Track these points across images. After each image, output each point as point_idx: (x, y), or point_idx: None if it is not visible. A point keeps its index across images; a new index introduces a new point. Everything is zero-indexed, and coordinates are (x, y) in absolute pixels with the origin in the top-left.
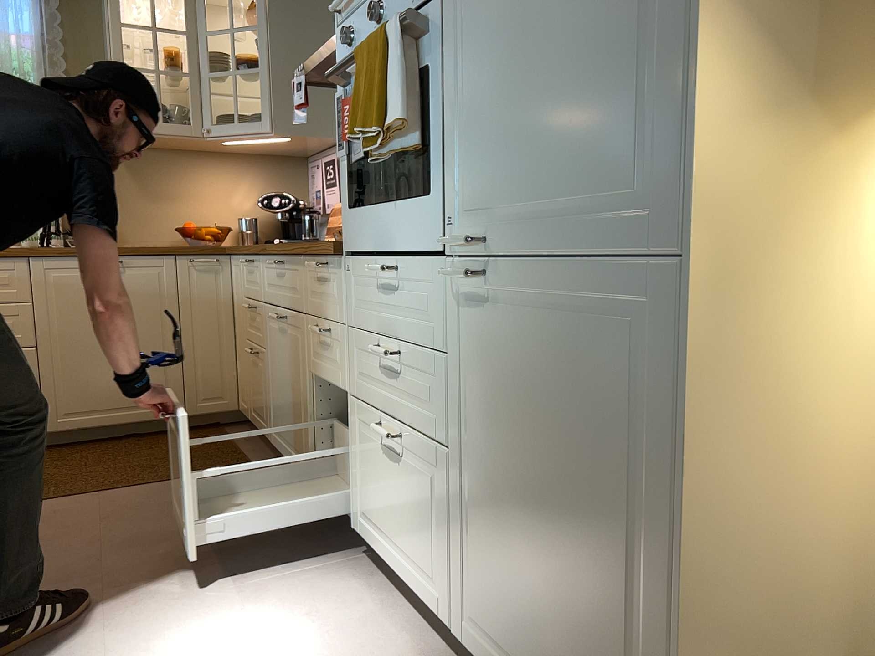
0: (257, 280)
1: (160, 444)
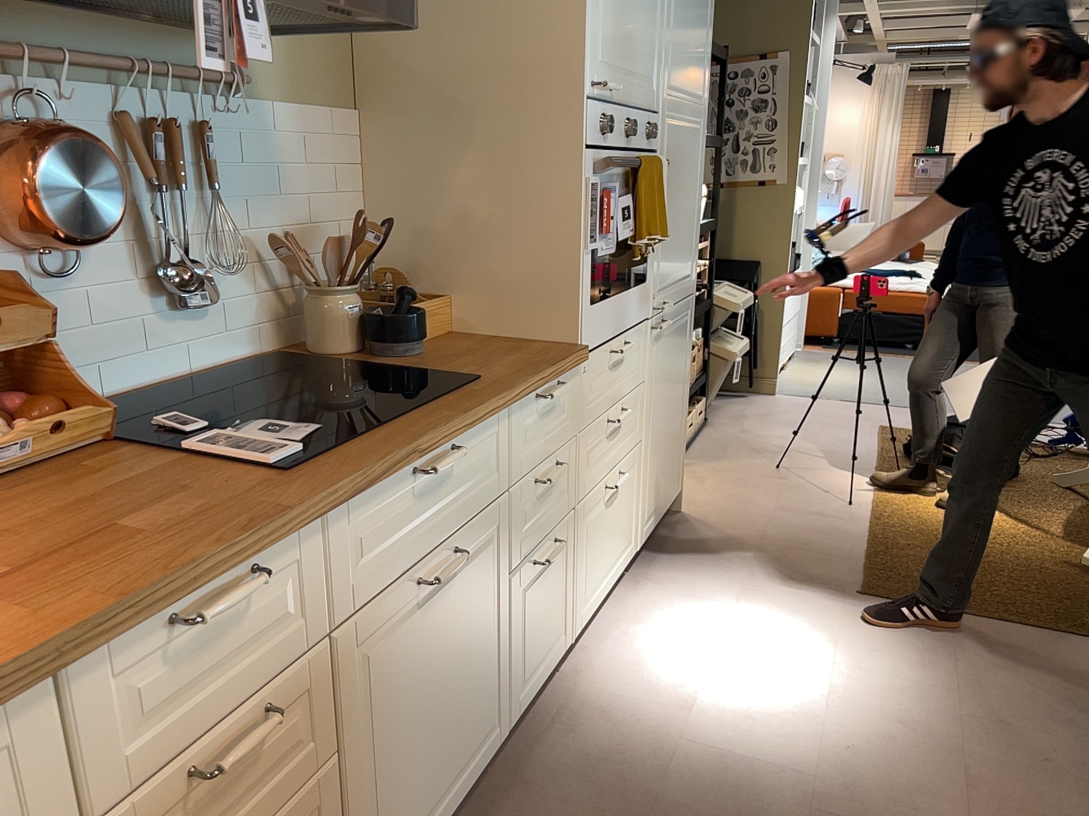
0: (279, 615)
1: None
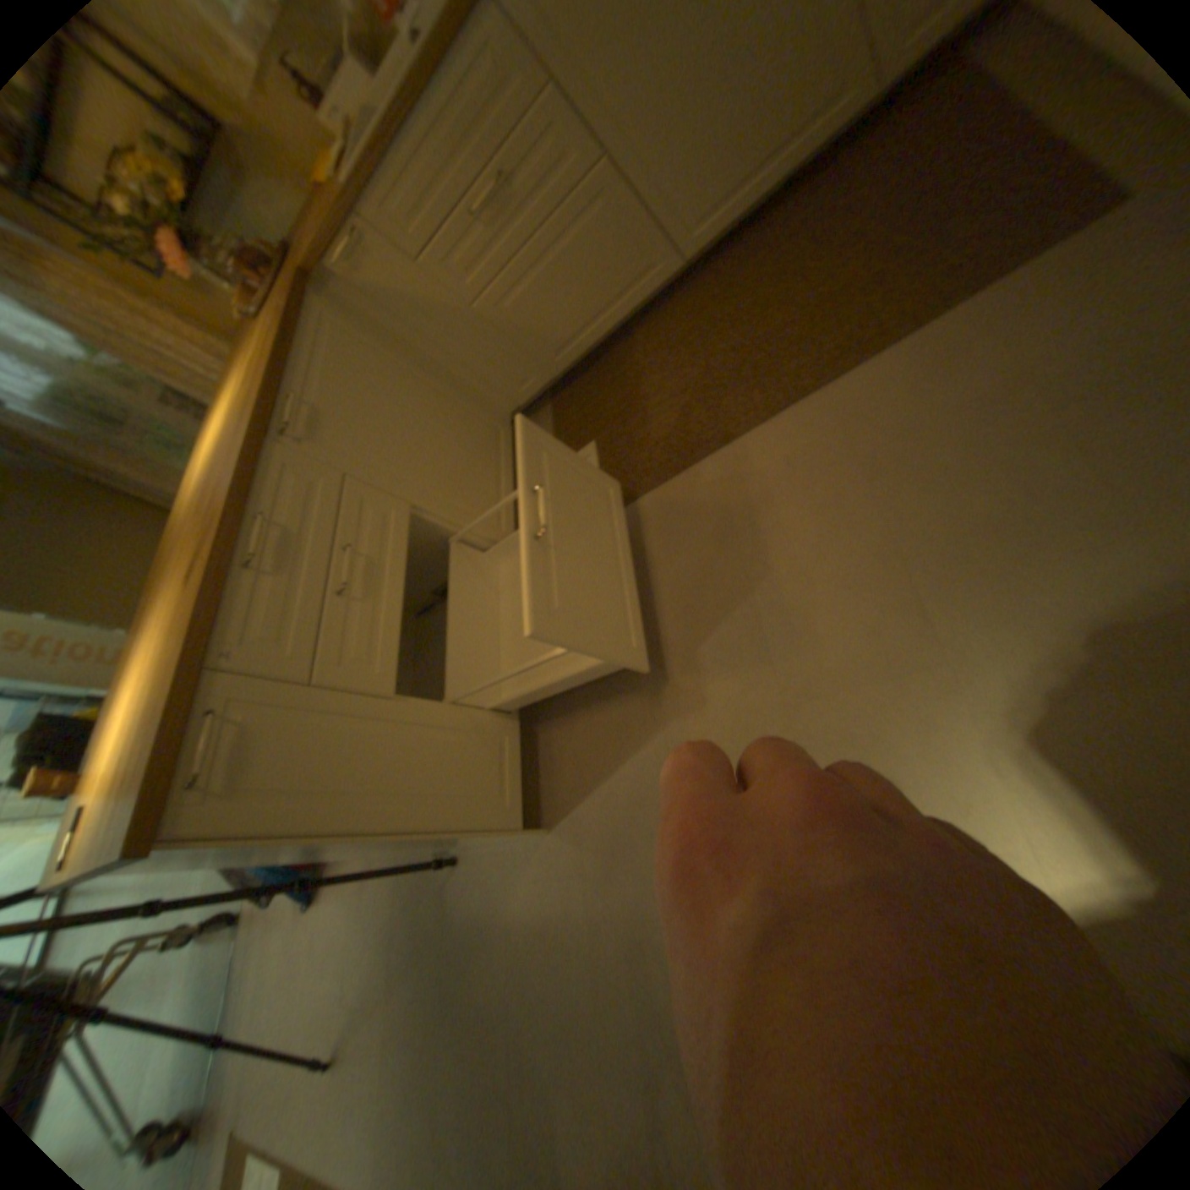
0: None
1: (857, 186)
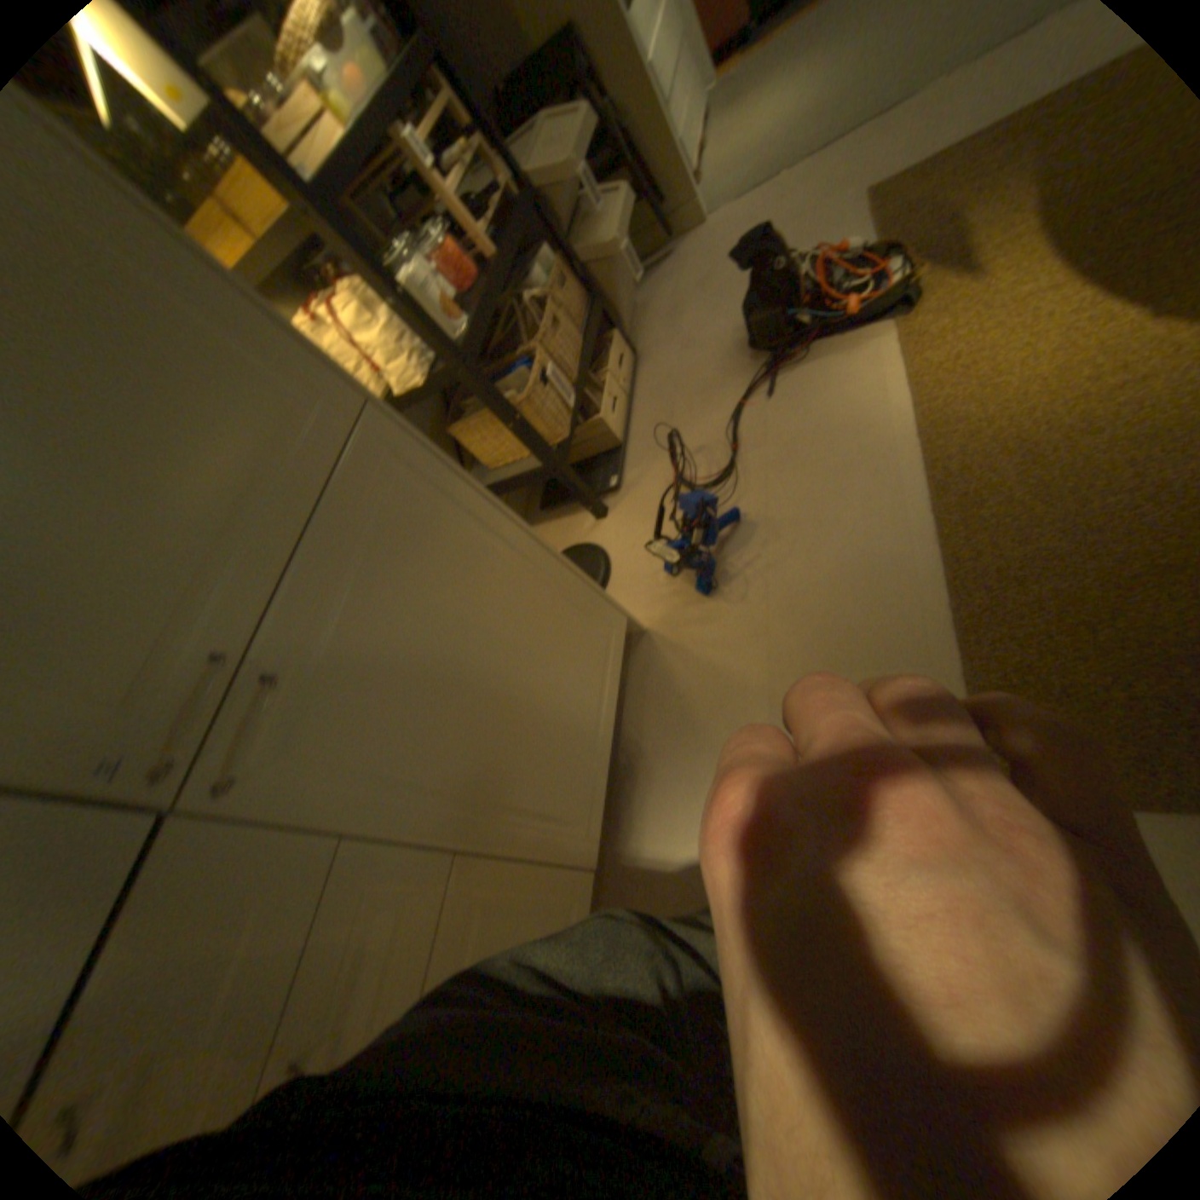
0: None
1: None
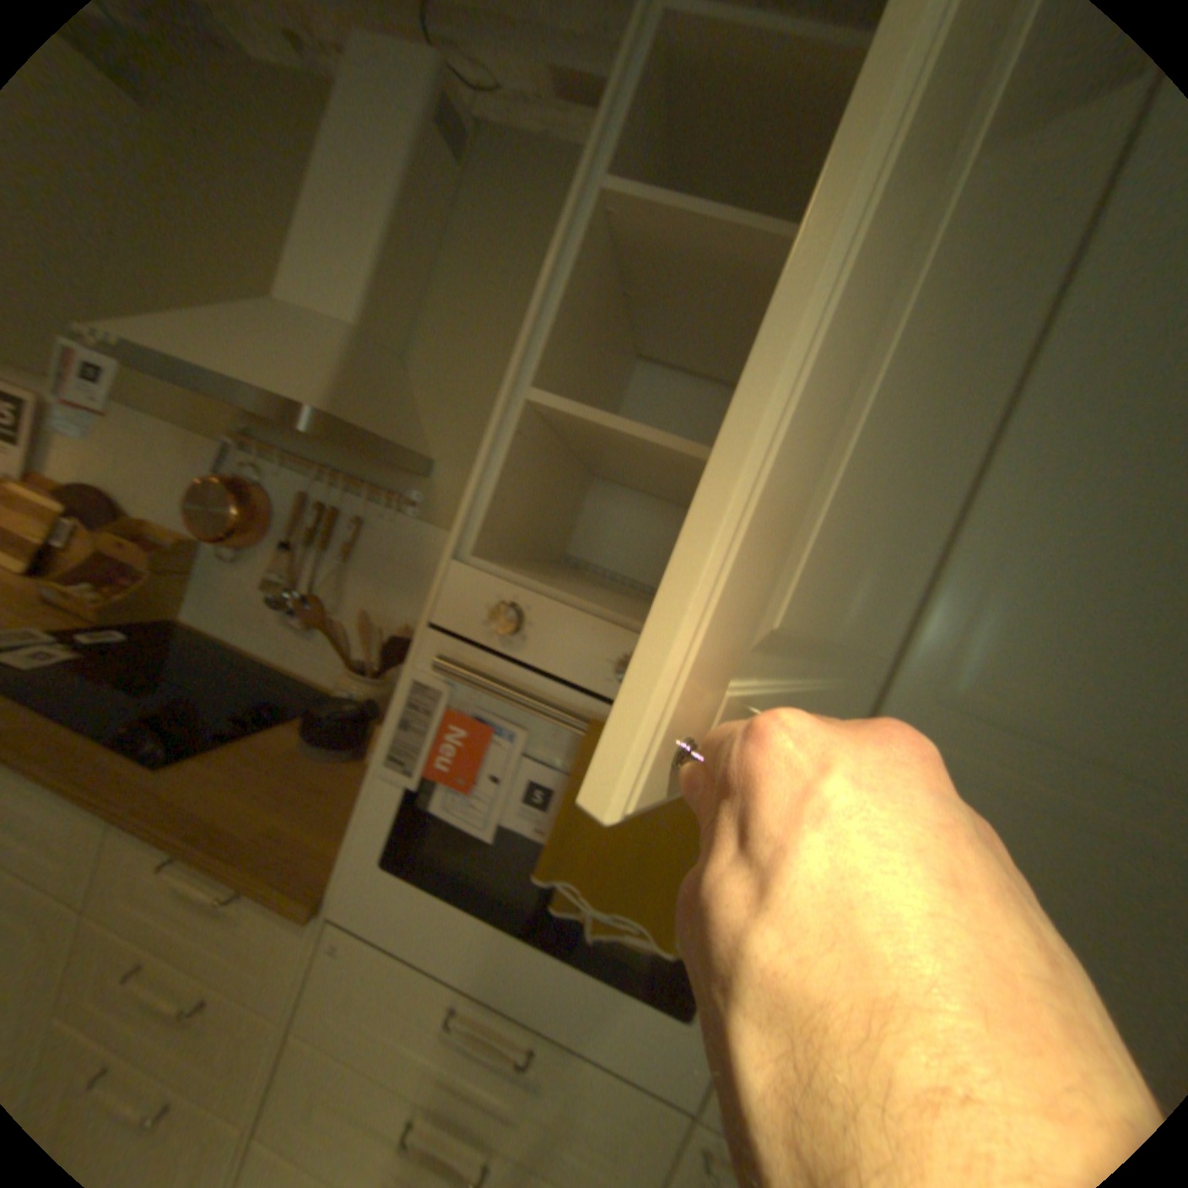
0: None
1: None
